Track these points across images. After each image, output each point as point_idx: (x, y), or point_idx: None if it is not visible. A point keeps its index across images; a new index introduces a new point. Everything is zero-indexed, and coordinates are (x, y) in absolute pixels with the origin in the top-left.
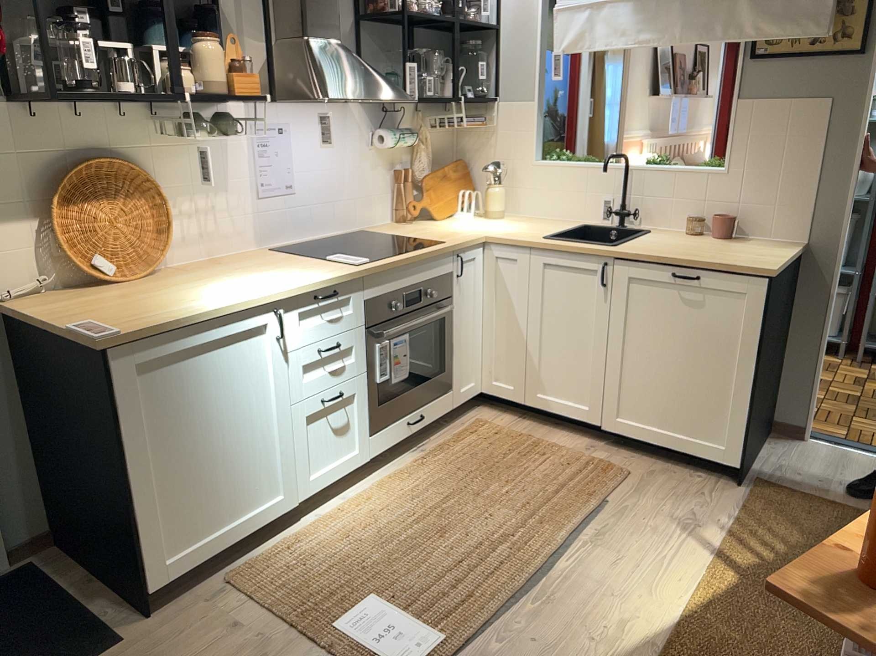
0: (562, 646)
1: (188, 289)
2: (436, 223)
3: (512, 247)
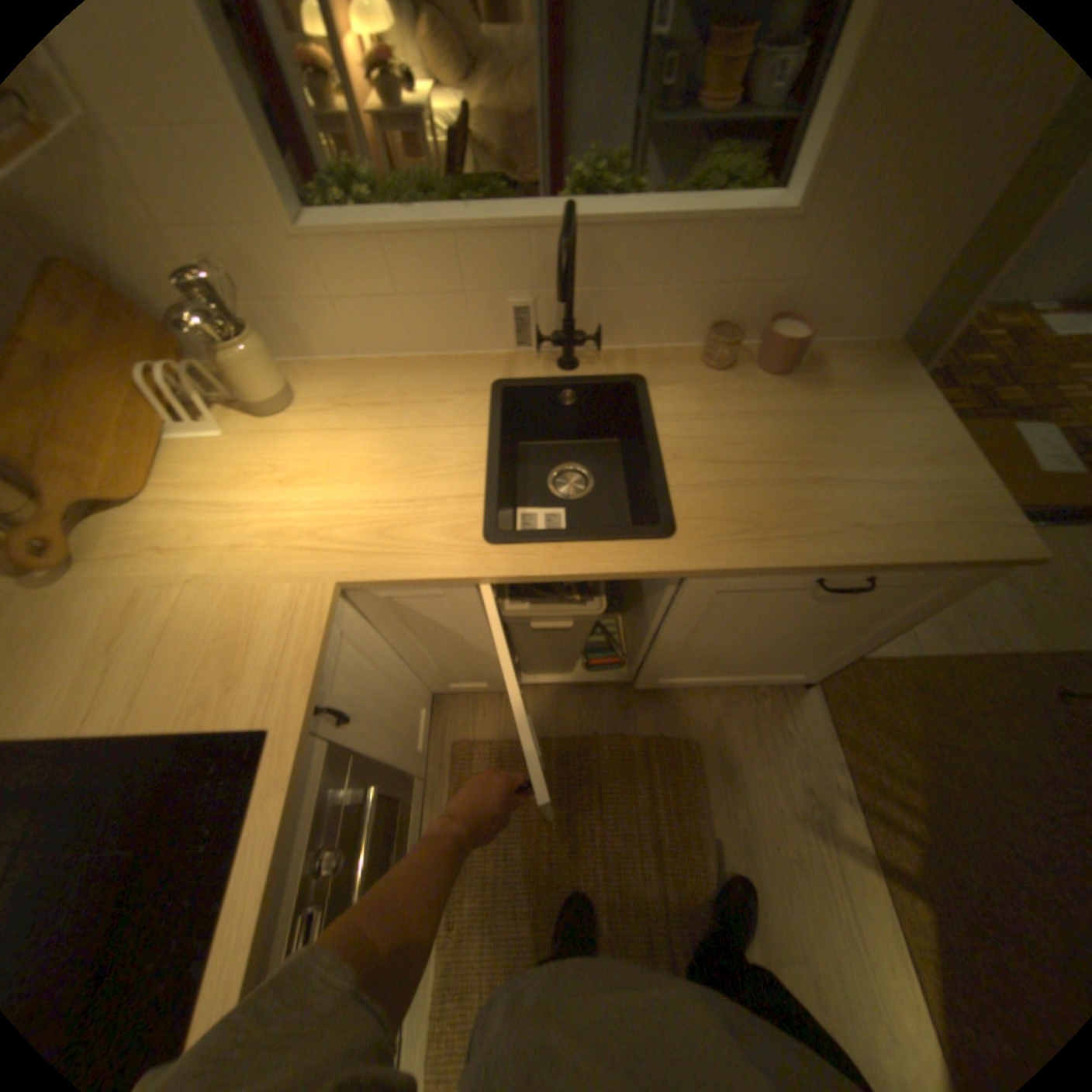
0: None
1: None
2: (140, 521)
3: (418, 582)
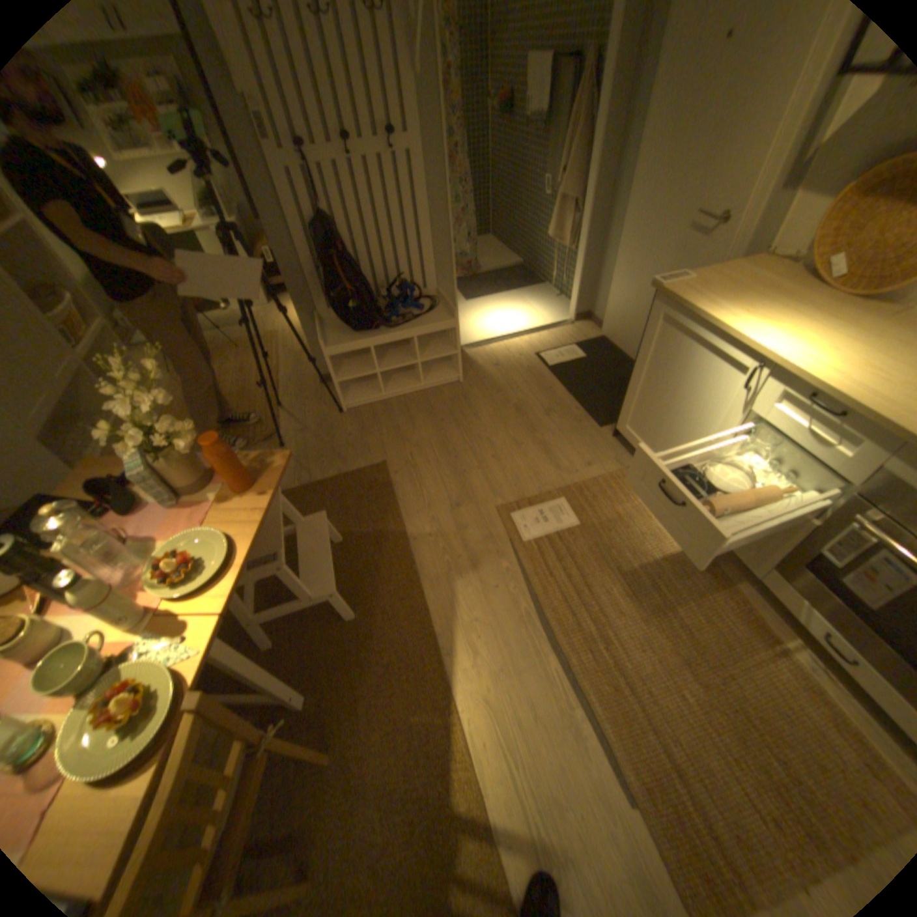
0: (485, 599)
1: (801, 311)
2: None
3: None
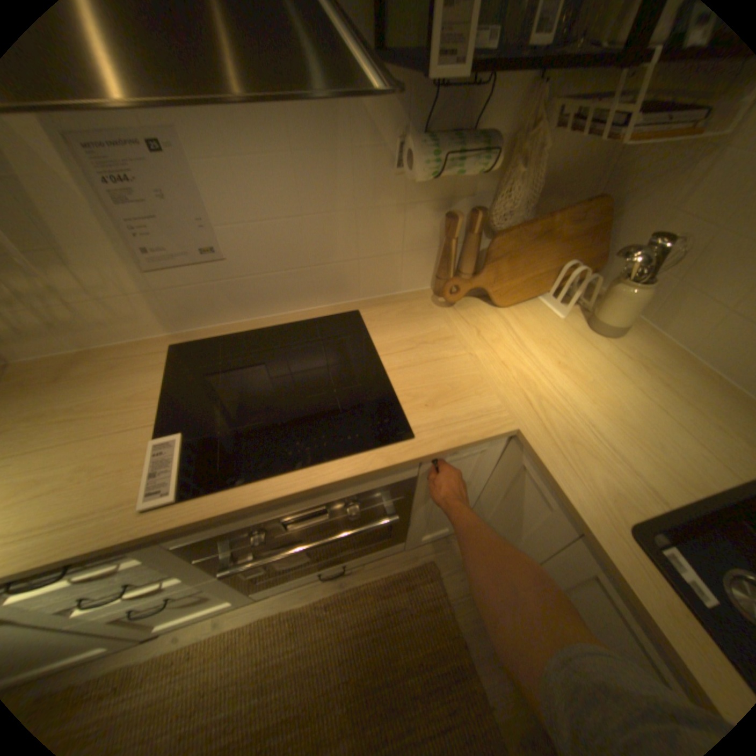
0: None
1: None
2: (486, 318)
3: (553, 487)
